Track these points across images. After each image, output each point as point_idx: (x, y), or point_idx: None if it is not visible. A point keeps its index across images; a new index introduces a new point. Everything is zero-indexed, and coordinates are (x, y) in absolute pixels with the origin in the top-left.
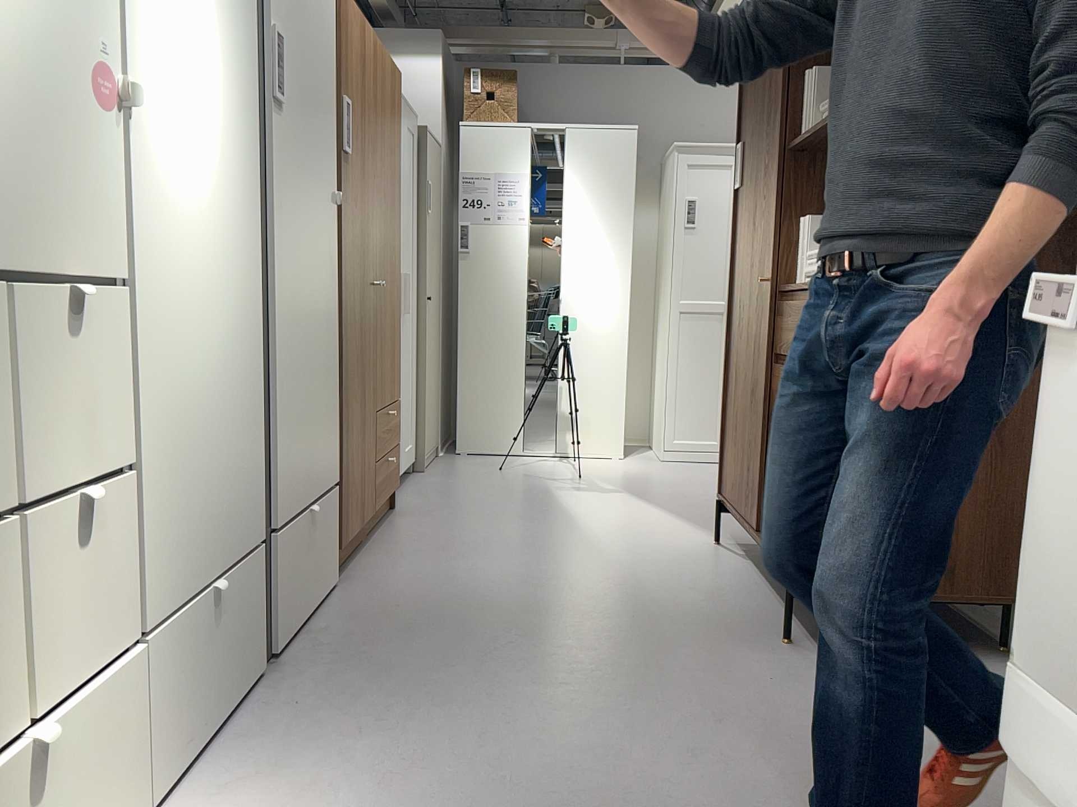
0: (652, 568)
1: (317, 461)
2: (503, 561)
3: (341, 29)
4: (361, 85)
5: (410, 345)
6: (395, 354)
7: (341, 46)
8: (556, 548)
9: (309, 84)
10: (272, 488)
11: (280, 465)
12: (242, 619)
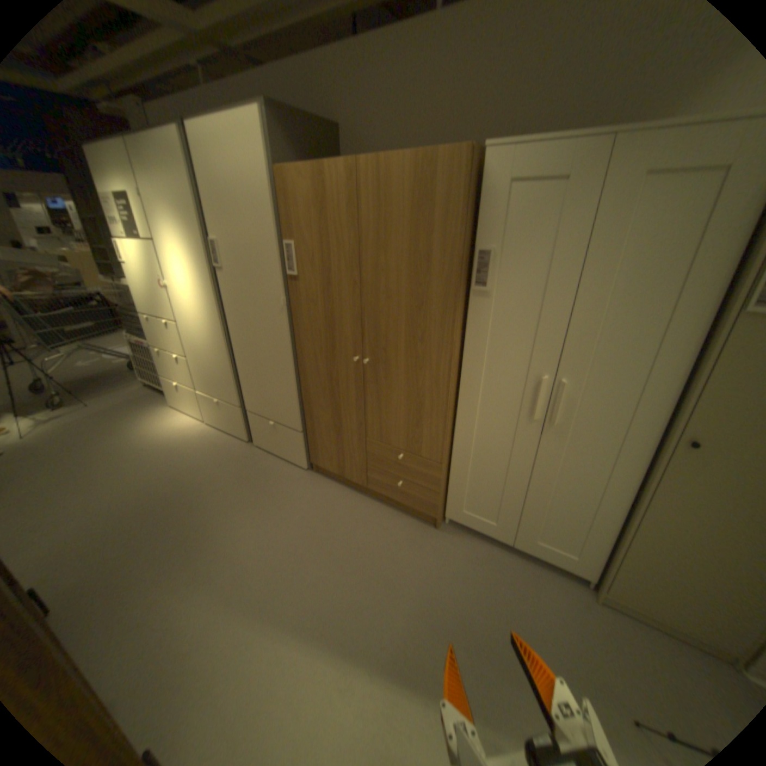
0: (193, 633)
1: (277, 411)
2: (285, 545)
3: (279, 199)
4: (319, 221)
5: (598, 469)
6: (426, 427)
7: (280, 211)
8: (284, 590)
9: (245, 251)
10: (245, 398)
11: (246, 394)
12: (232, 419)
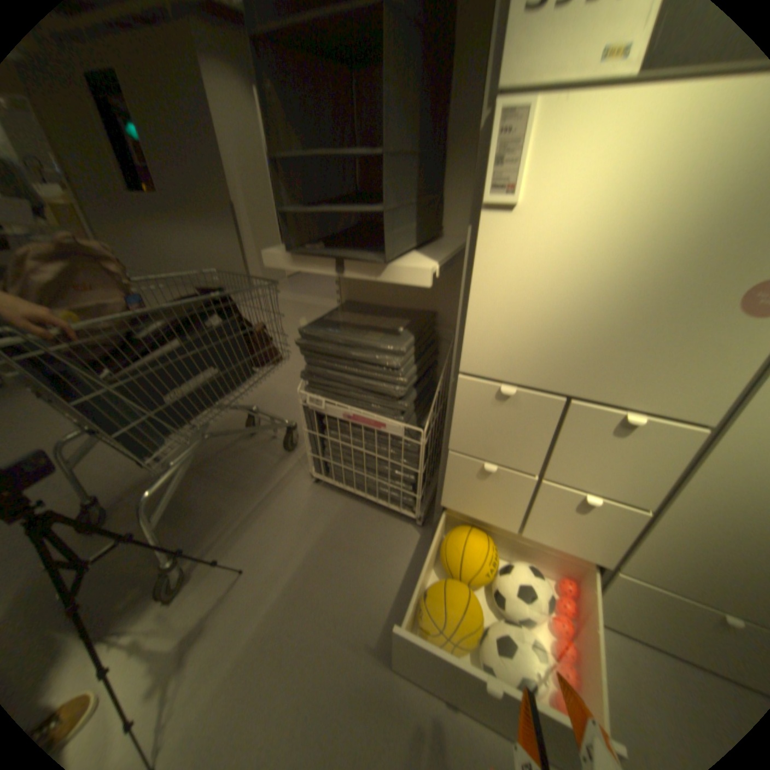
0: None
1: None
2: None
3: None
4: None
5: None
6: None
7: None
8: None
9: None
10: None
11: None
12: None
